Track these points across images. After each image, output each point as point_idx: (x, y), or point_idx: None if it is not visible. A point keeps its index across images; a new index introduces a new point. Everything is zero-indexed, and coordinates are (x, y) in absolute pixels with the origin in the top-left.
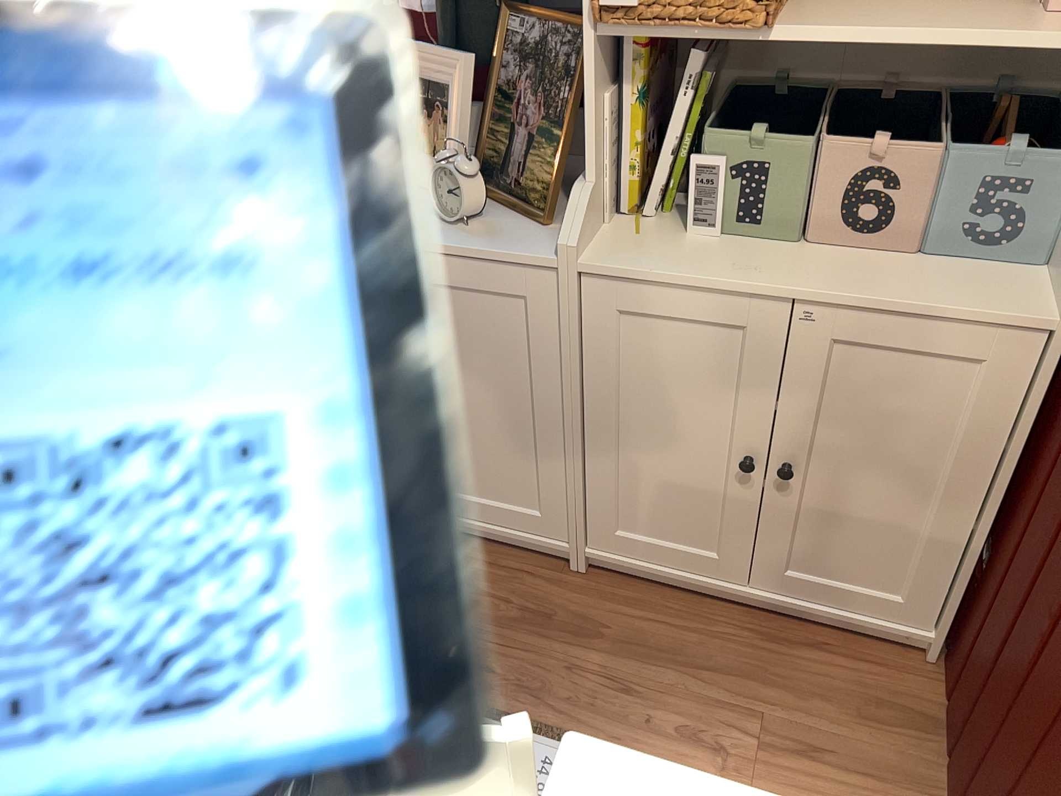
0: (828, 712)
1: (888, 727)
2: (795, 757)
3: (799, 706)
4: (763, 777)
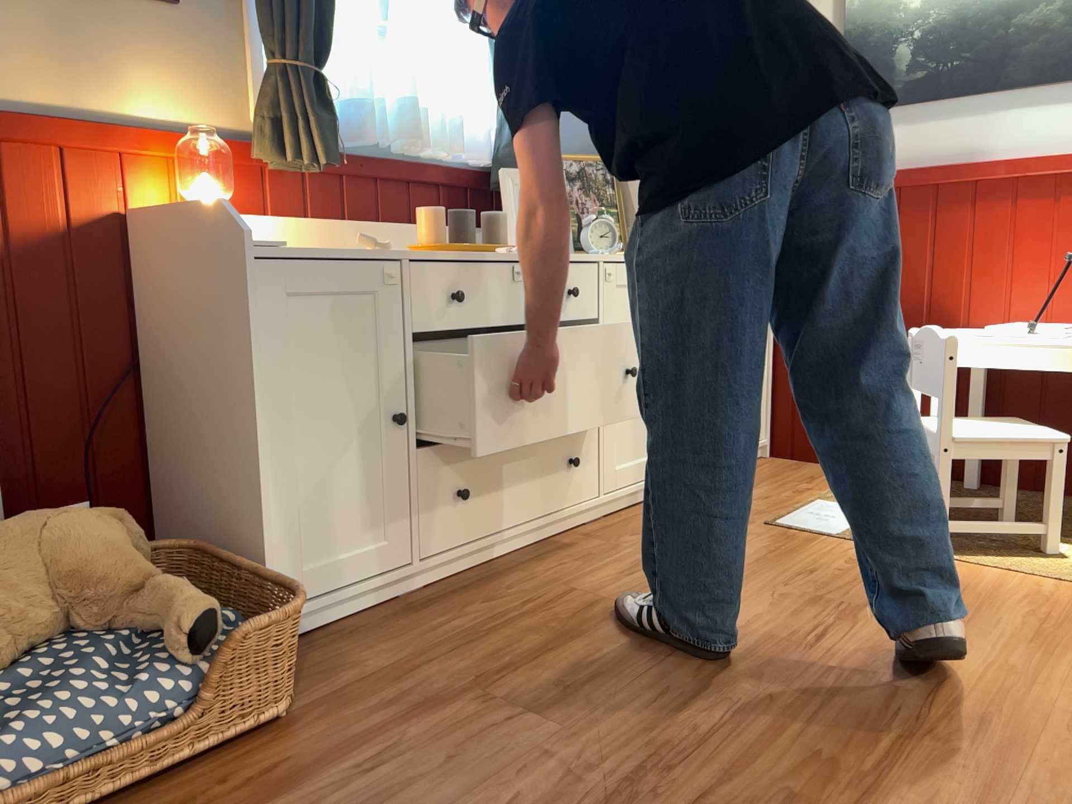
0: (790, 473)
1: (801, 467)
2: (813, 480)
3: (785, 475)
4: (823, 485)
